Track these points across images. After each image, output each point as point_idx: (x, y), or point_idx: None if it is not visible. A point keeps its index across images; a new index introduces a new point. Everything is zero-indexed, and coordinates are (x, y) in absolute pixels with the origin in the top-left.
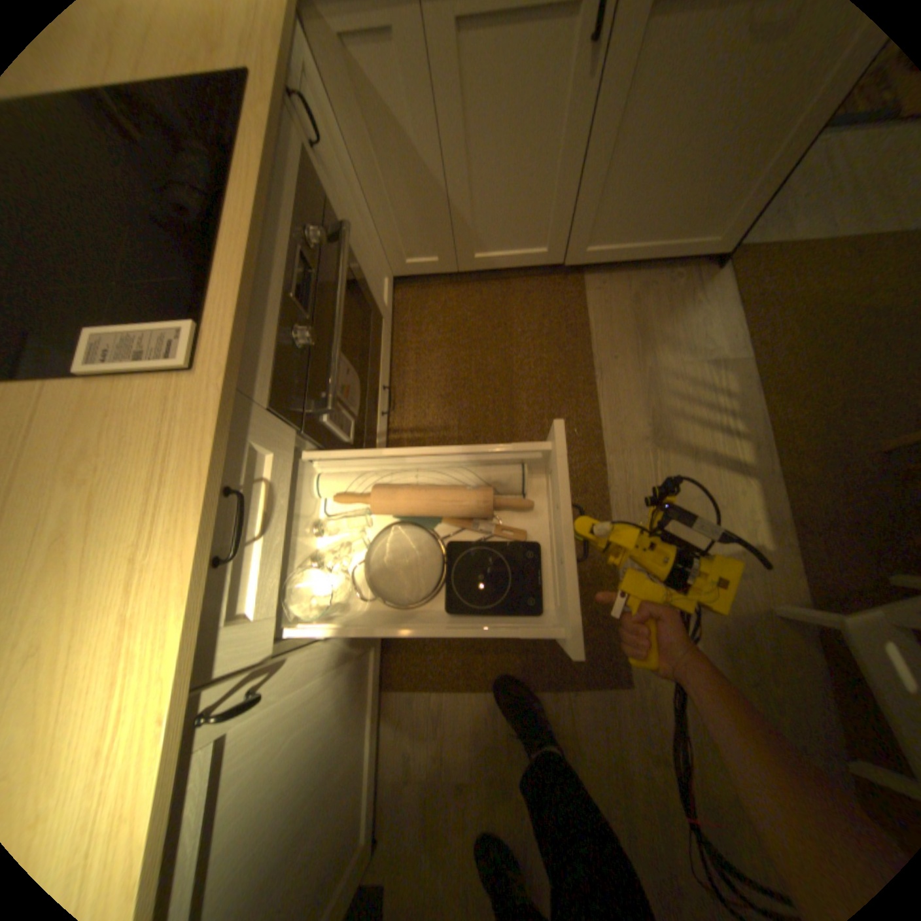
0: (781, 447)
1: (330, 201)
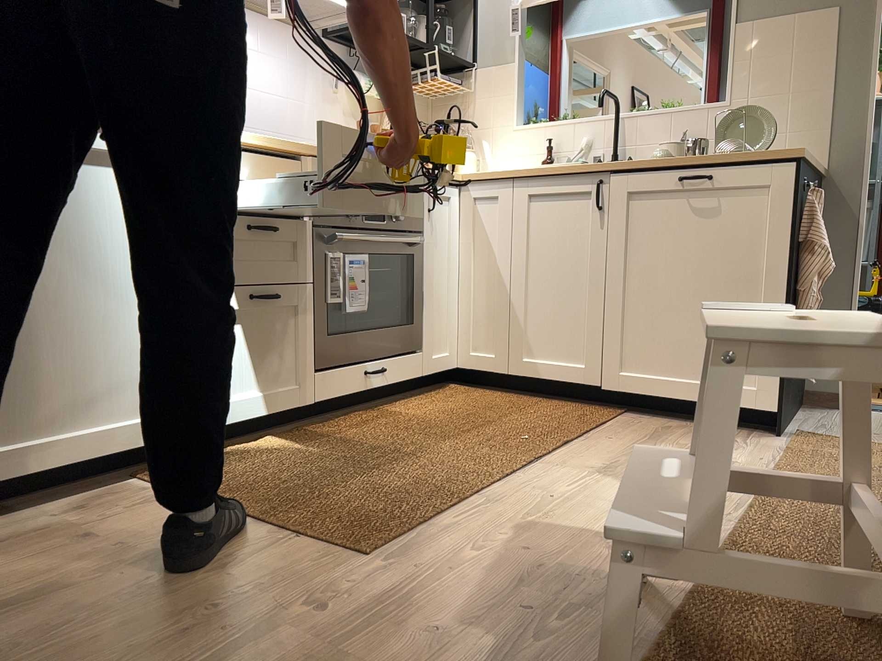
0: (756, 507)
1: (426, 240)
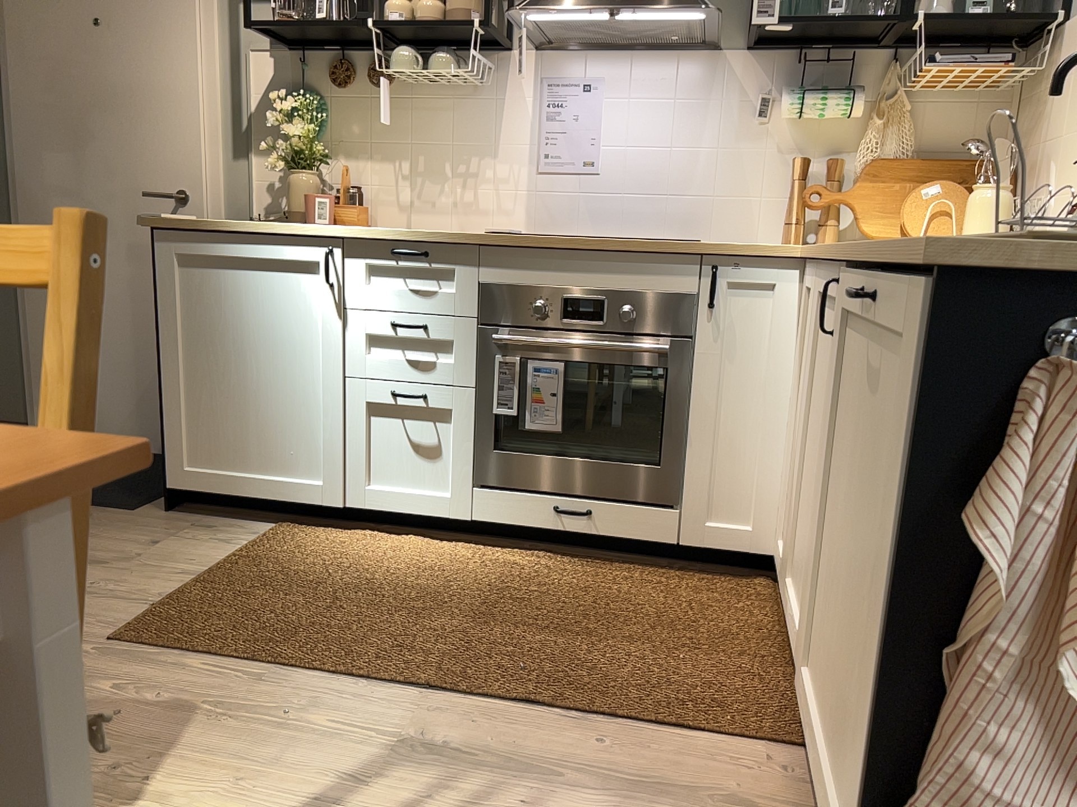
0: None
1: (703, 352)
